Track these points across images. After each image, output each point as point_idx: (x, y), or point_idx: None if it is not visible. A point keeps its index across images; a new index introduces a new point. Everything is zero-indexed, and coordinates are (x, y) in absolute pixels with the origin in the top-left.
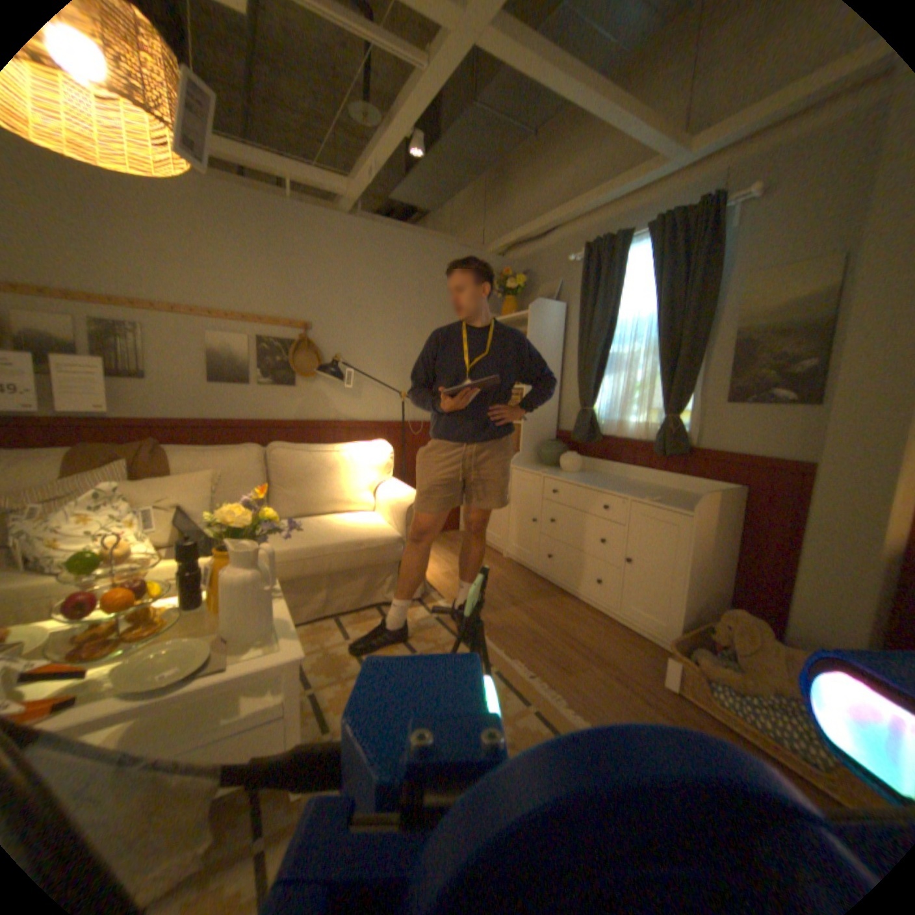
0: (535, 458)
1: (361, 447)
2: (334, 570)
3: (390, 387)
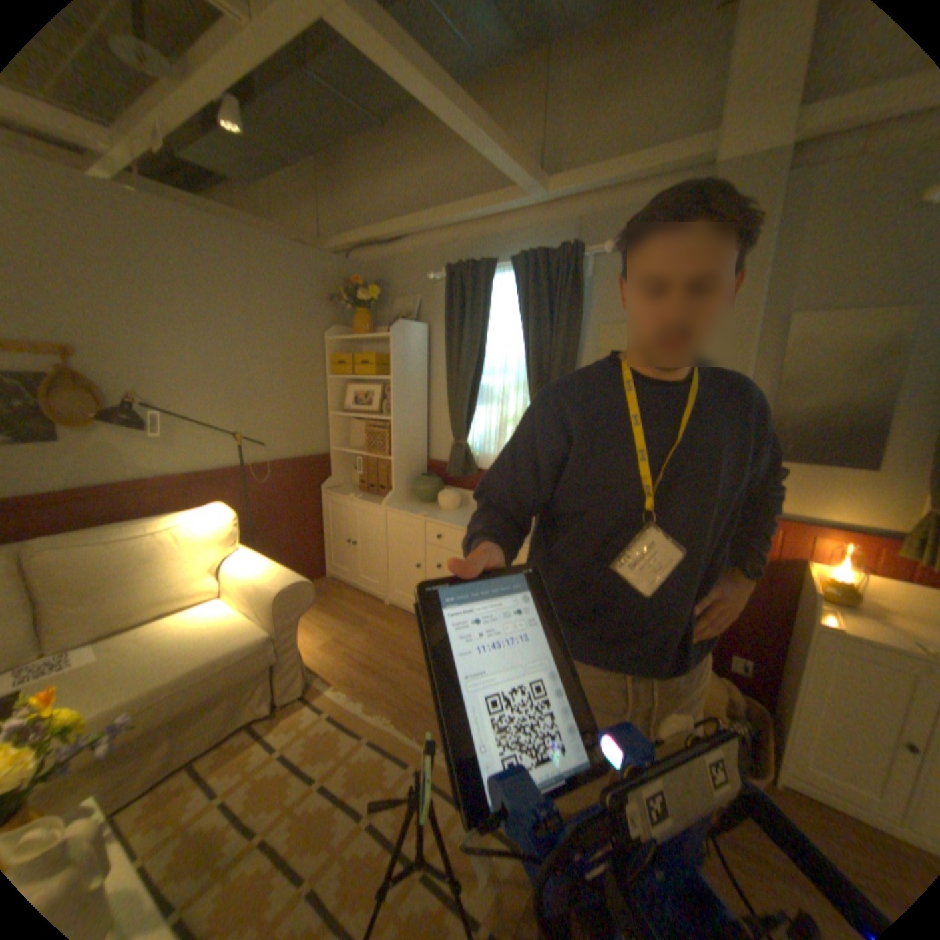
0: (409, 495)
1: (188, 522)
2: (178, 716)
3: (216, 426)
